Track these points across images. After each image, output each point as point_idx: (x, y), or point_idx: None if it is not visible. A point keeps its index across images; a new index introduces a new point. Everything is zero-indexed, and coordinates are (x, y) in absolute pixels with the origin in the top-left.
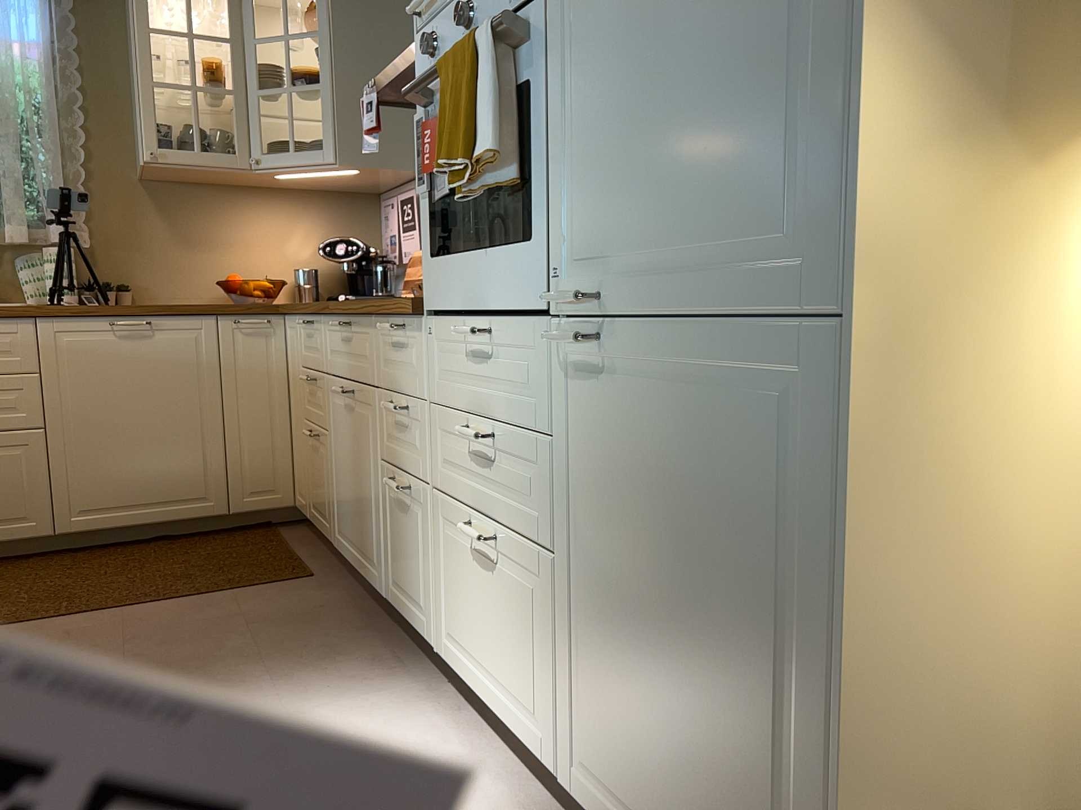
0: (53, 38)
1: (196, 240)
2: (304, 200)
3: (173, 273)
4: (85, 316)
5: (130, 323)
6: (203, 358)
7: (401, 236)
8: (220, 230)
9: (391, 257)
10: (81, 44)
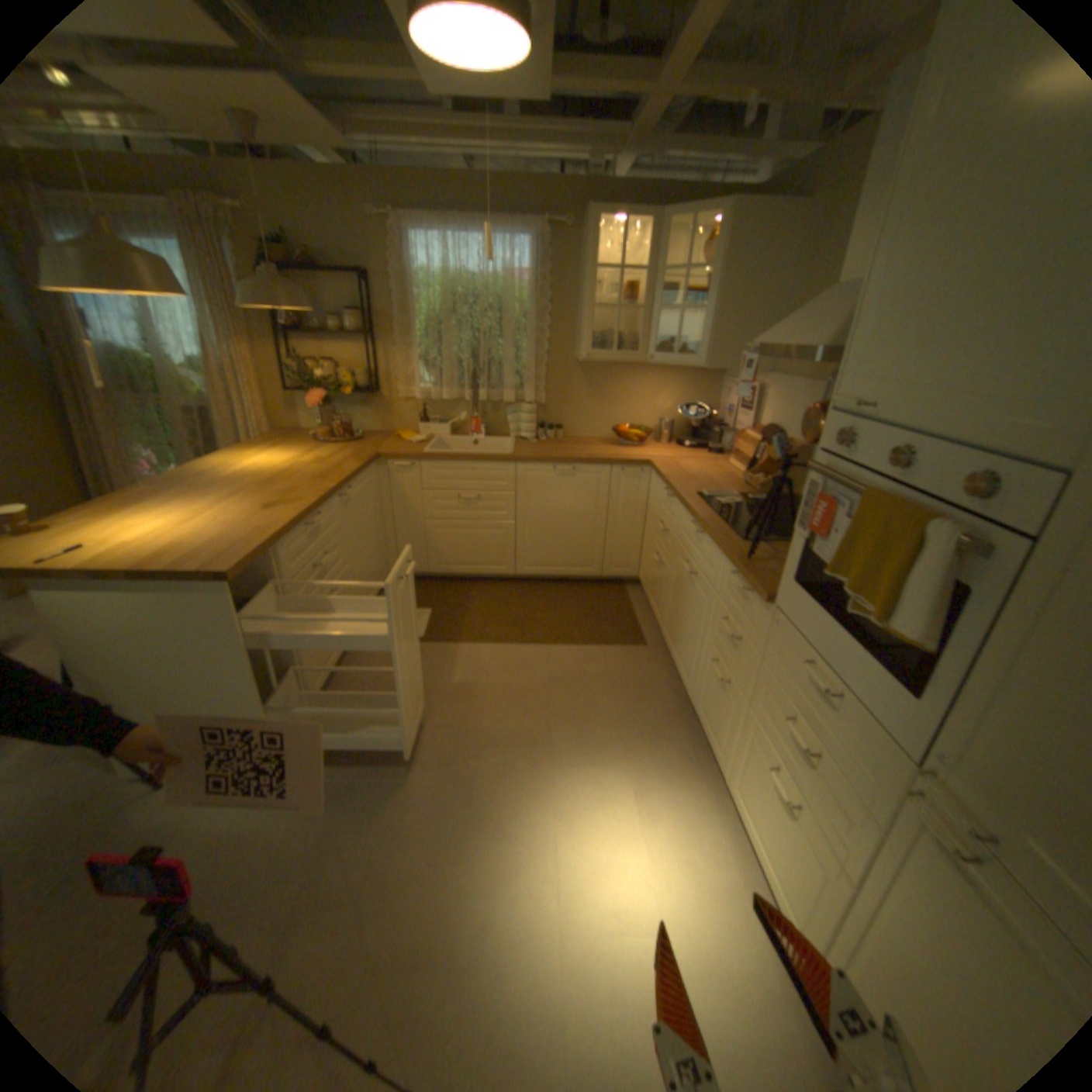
0: (536, 266)
1: (601, 397)
2: (672, 371)
3: (585, 418)
4: (540, 463)
5: (562, 469)
6: (599, 490)
7: (737, 412)
8: (616, 391)
9: (726, 423)
10: (551, 268)
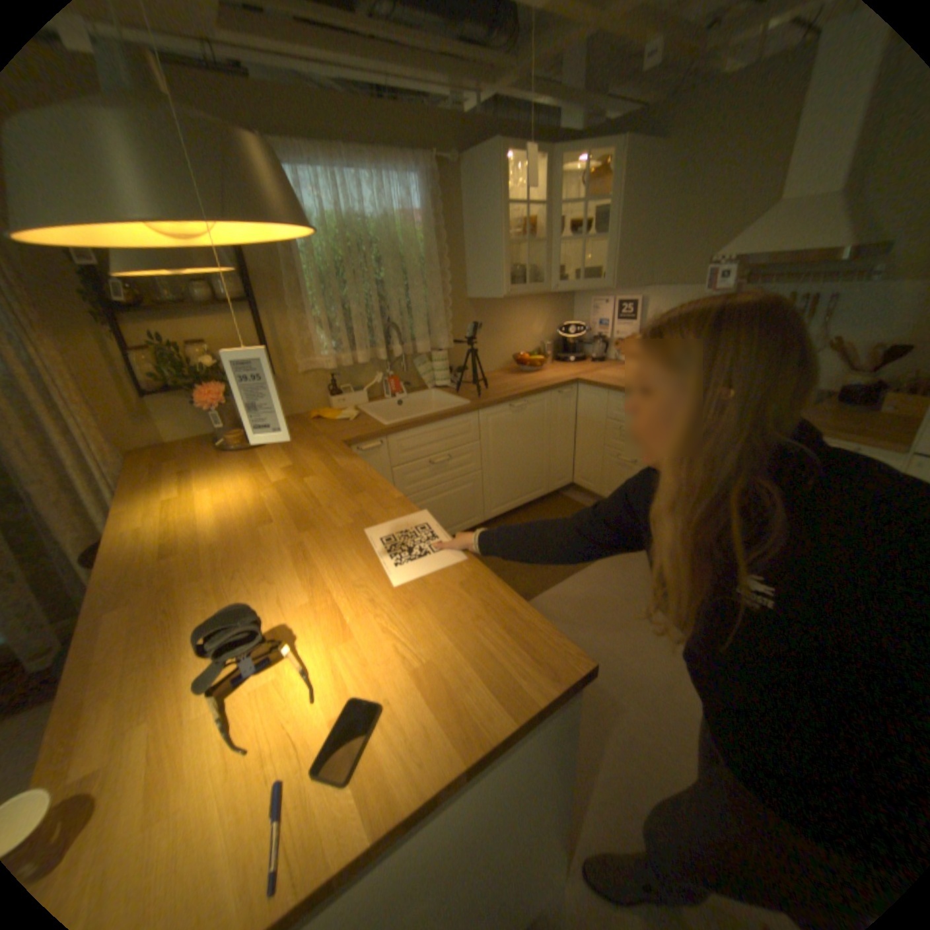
0: (424, 208)
1: (492, 333)
2: (540, 299)
3: (482, 356)
4: (500, 405)
5: (520, 406)
6: (544, 417)
7: (614, 324)
8: (503, 325)
9: (601, 335)
10: (437, 210)
